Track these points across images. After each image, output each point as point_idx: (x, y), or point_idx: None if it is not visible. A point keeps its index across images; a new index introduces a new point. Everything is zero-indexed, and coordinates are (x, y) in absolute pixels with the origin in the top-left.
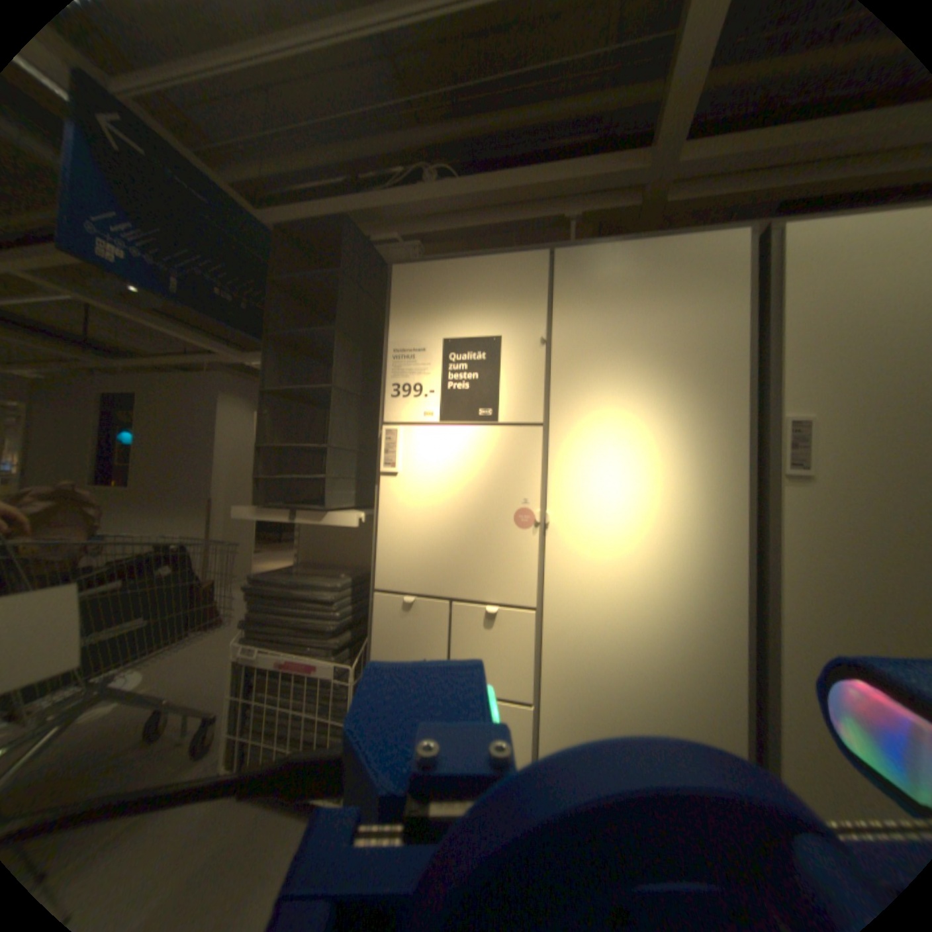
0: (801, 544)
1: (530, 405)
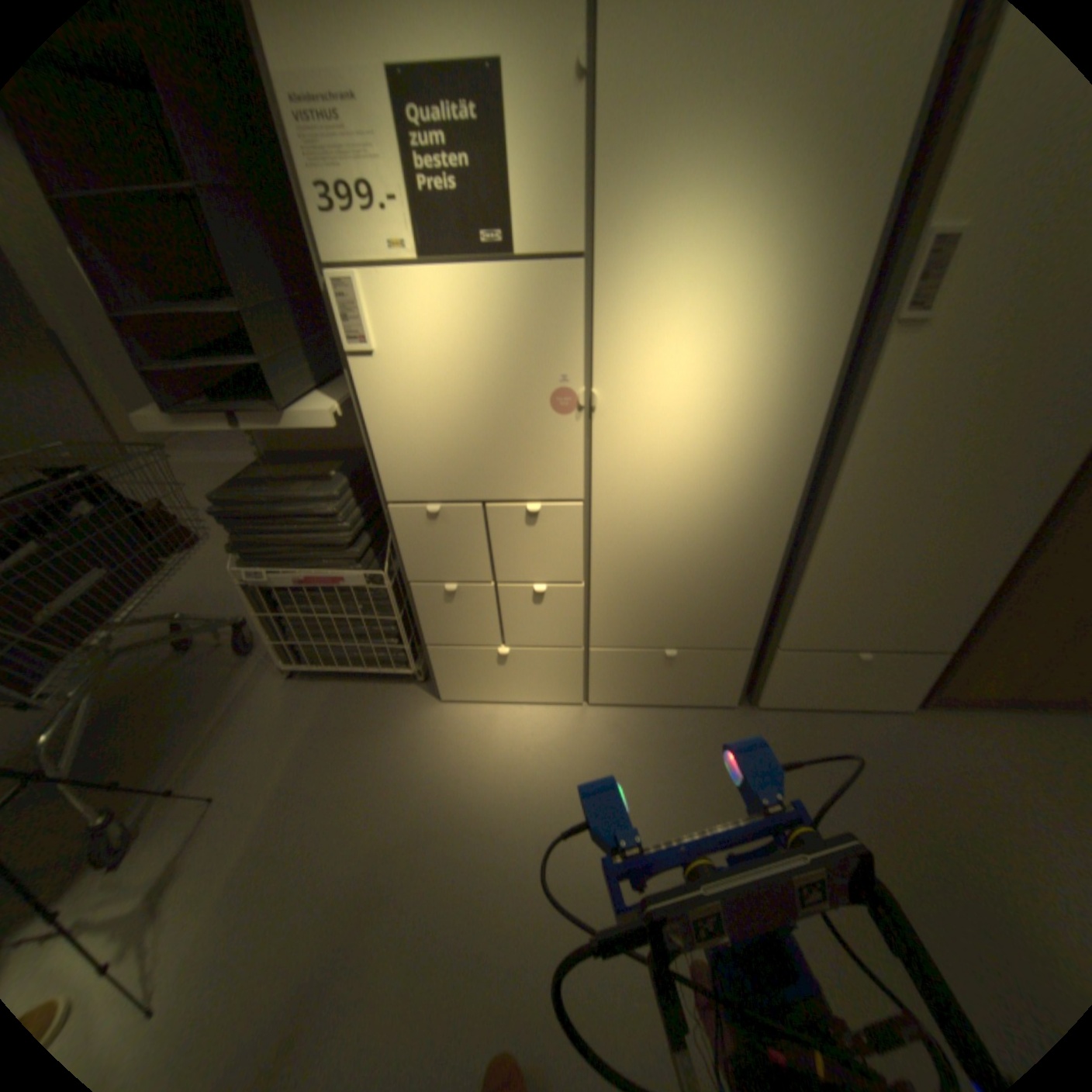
0: (883, 404)
1: (566, 217)
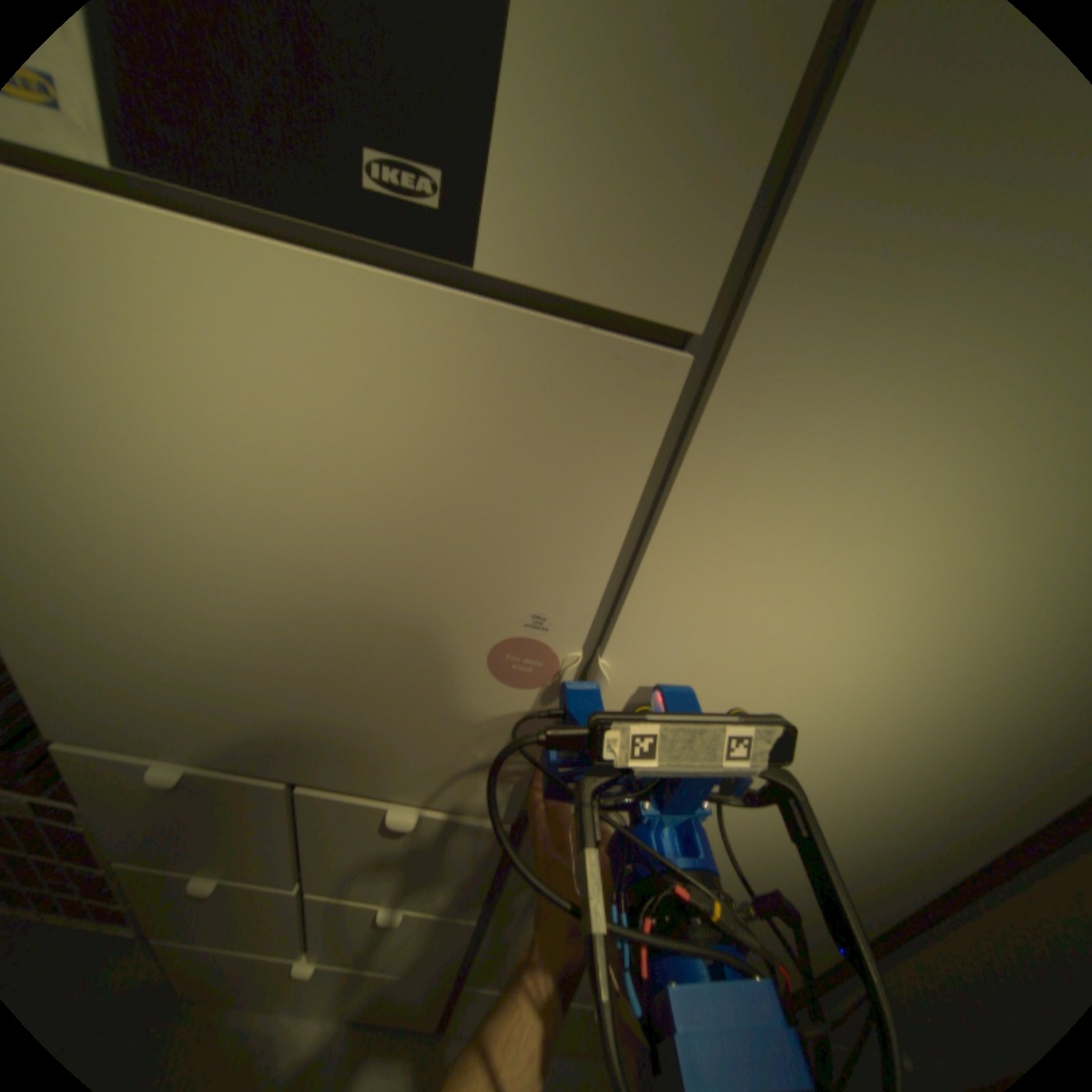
0: None
1: (689, 187)
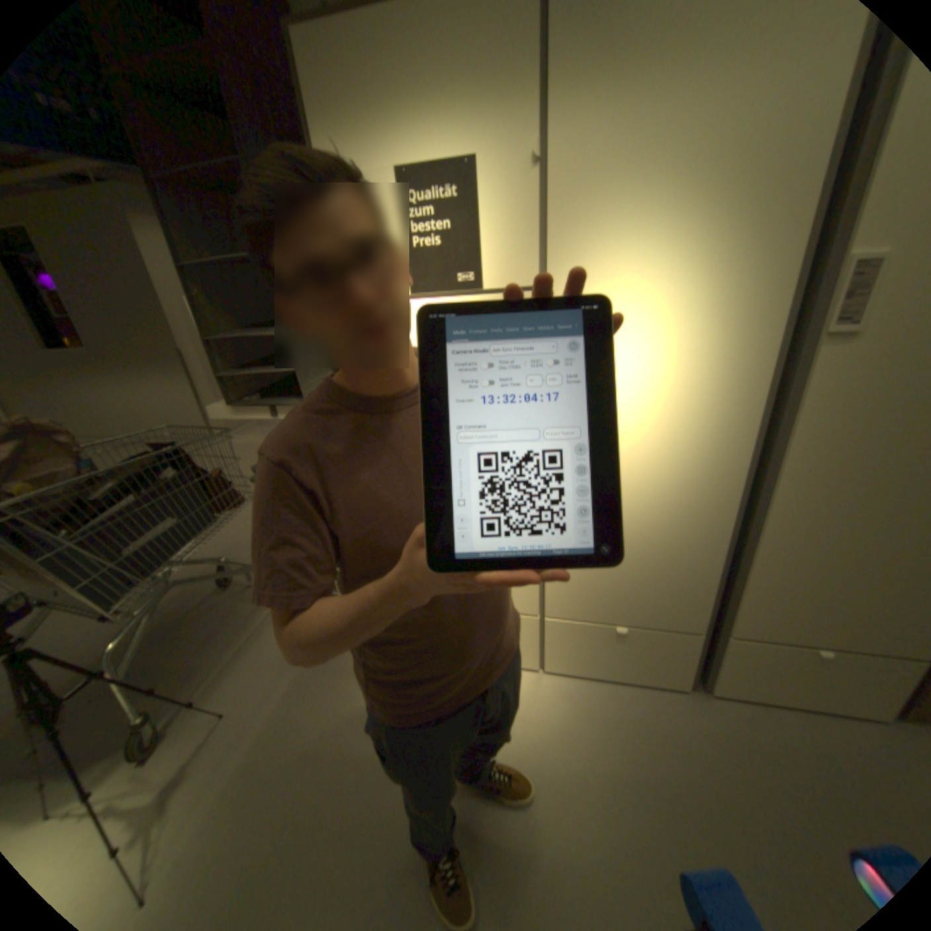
0: (820, 407)
1: (523, 260)
